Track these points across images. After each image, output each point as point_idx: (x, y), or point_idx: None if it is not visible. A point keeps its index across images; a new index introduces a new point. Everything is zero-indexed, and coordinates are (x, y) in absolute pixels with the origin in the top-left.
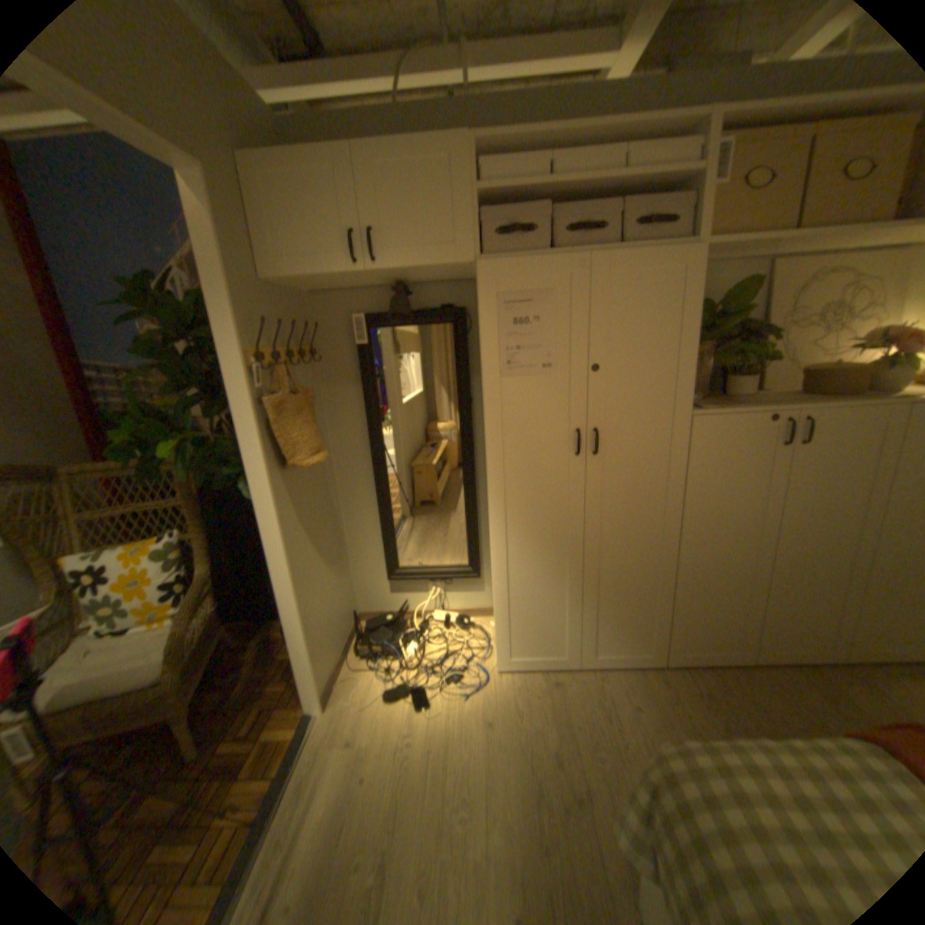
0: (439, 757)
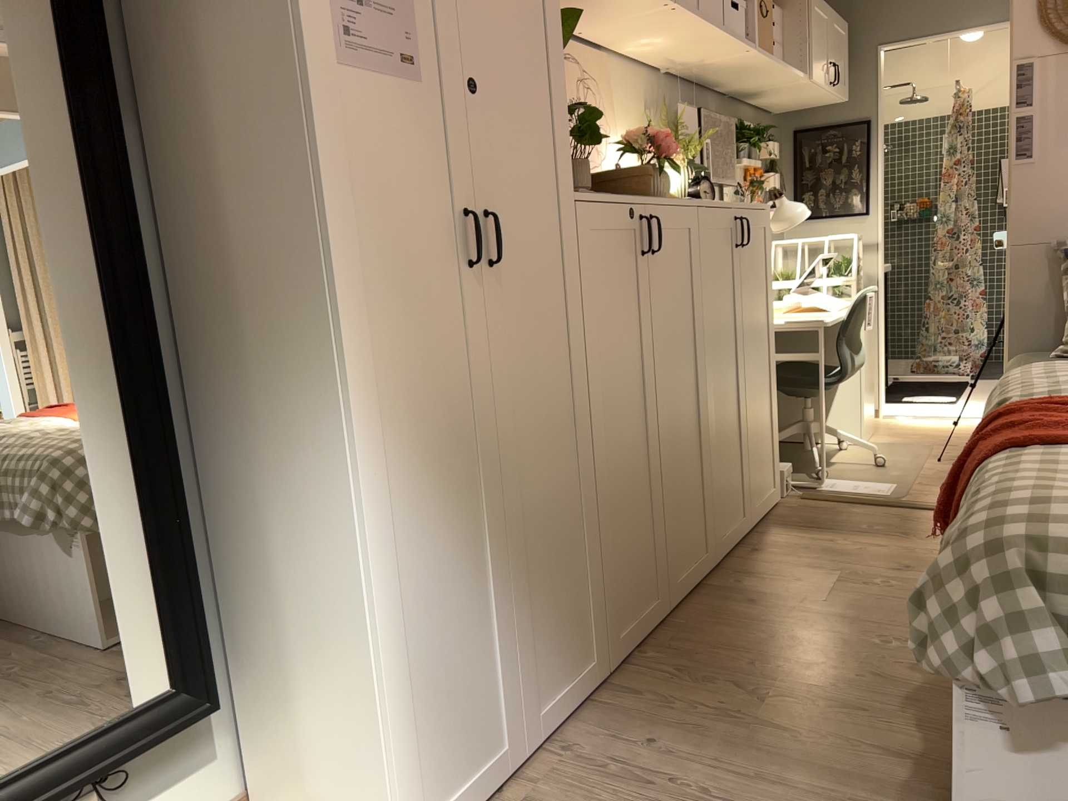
0: None
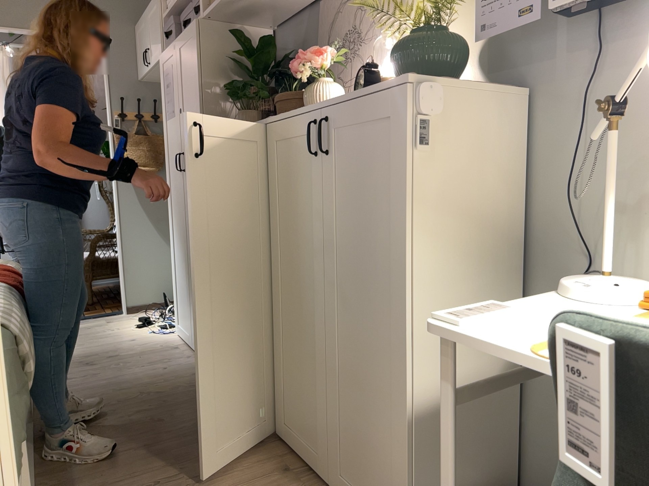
0: (107, 336)
